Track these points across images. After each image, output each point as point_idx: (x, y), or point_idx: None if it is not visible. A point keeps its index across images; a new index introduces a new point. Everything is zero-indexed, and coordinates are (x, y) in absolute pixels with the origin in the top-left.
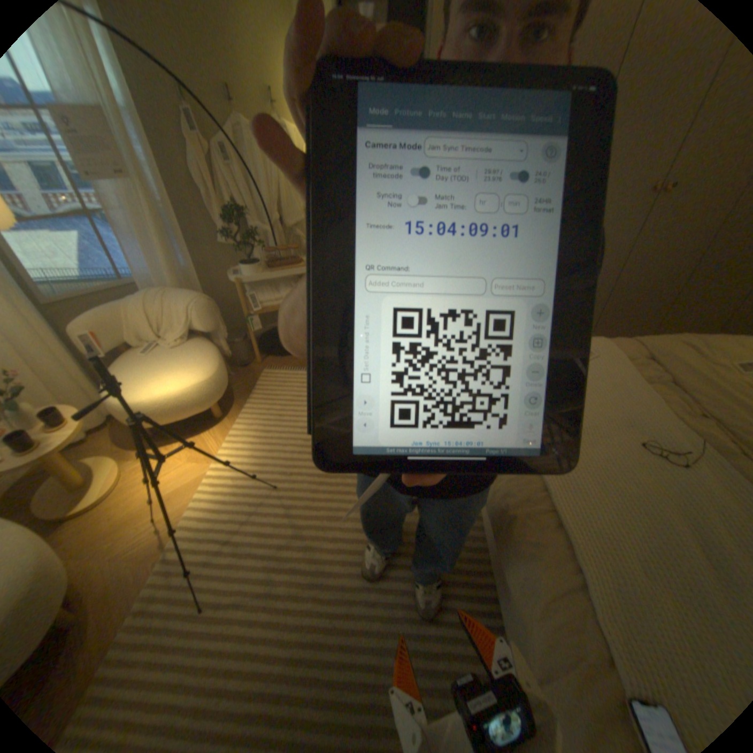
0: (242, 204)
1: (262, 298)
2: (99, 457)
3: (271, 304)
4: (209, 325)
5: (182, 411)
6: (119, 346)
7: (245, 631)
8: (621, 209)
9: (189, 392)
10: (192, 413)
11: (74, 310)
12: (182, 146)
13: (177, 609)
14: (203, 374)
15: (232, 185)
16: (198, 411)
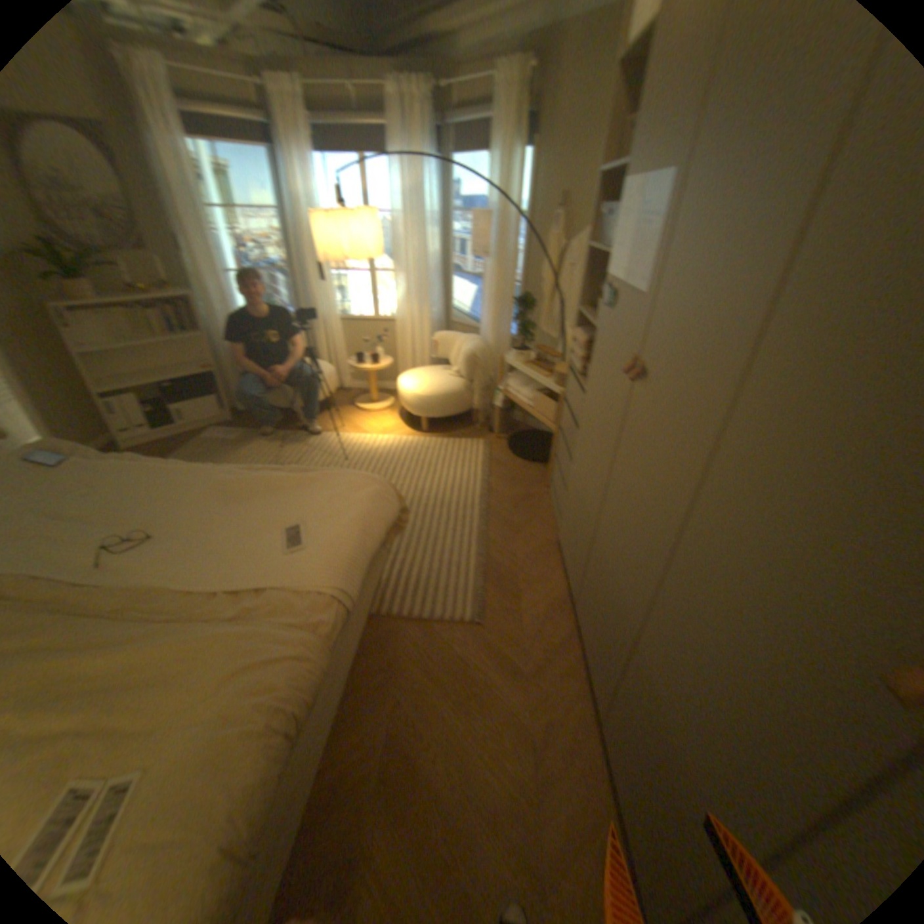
0: (566, 302)
1: (509, 384)
2: (392, 402)
3: (511, 393)
4: (461, 374)
5: (402, 403)
6: (446, 360)
7: (259, 463)
8: (786, 630)
9: (406, 394)
10: (405, 410)
11: (459, 332)
12: (549, 243)
13: (284, 443)
14: (419, 392)
15: (565, 283)
16: (408, 412)
